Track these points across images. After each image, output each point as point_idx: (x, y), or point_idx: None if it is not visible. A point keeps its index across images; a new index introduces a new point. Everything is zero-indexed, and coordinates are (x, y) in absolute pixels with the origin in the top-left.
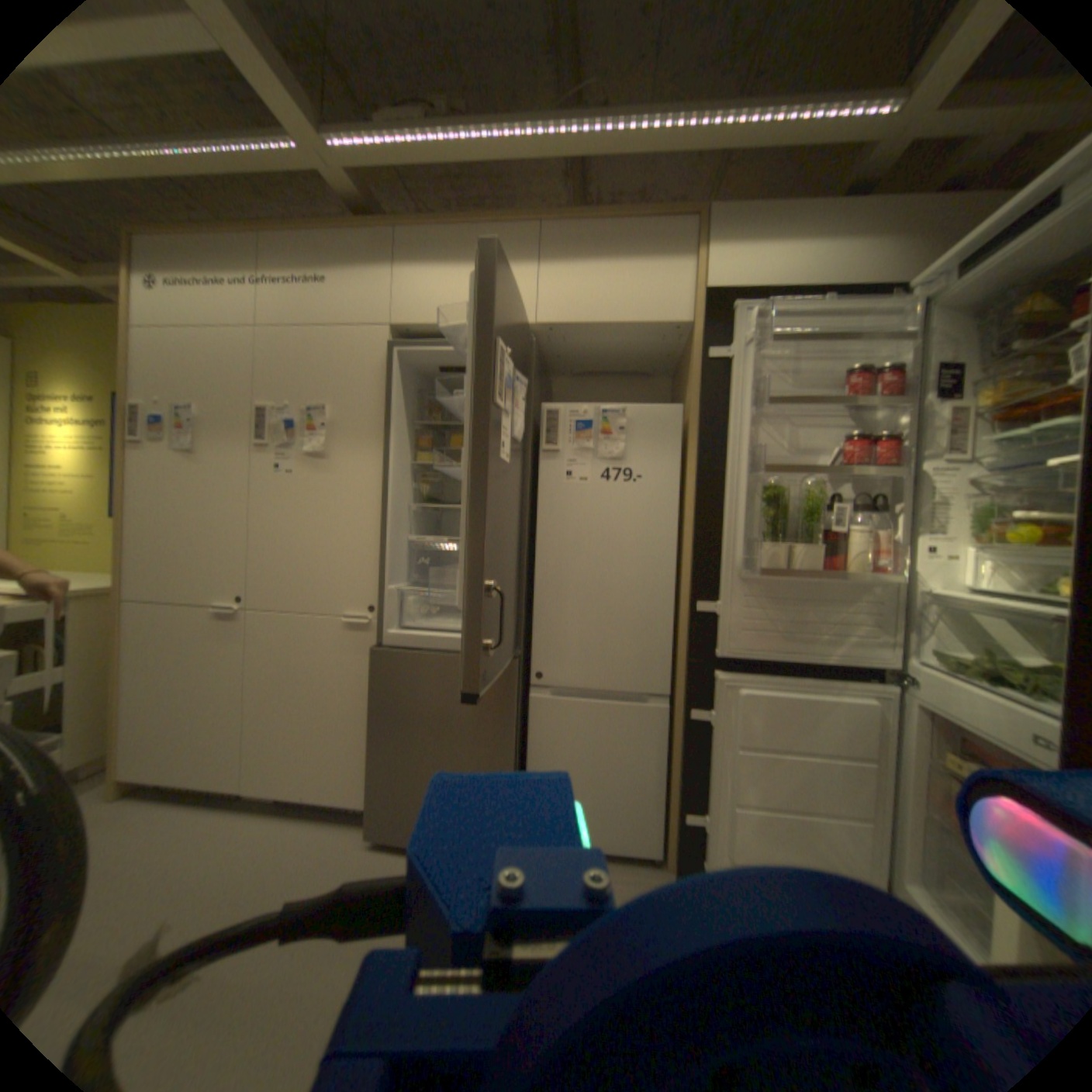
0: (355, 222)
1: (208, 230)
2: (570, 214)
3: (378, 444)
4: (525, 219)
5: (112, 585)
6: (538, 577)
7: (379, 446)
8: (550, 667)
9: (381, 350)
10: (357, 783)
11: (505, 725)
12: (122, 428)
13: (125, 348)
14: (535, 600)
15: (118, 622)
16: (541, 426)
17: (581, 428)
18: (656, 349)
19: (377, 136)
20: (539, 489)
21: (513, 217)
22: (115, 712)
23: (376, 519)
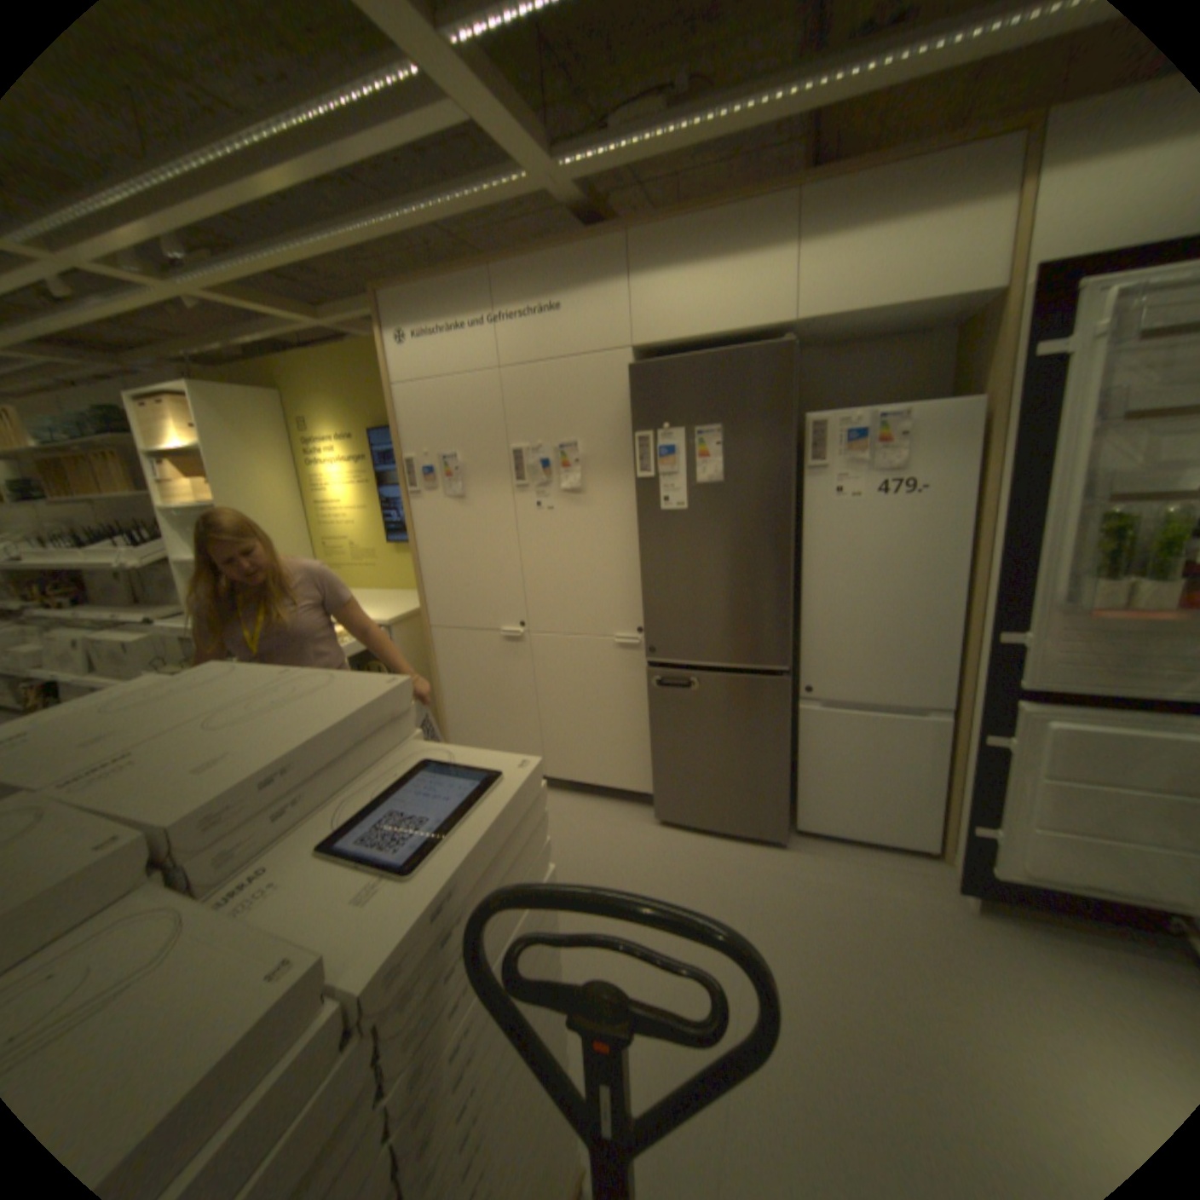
0: (585, 234)
1: (442, 272)
2: (841, 171)
3: (632, 475)
4: (782, 189)
5: (421, 615)
6: (807, 598)
7: (633, 477)
8: (820, 683)
9: (630, 382)
10: (641, 774)
11: (779, 736)
12: (403, 481)
13: (392, 405)
14: (801, 618)
15: (431, 643)
16: (805, 438)
17: (855, 438)
18: (947, 313)
19: (612, 140)
20: (804, 506)
21: (767, 191)
22: (442, 712)
23: (637, 549)
